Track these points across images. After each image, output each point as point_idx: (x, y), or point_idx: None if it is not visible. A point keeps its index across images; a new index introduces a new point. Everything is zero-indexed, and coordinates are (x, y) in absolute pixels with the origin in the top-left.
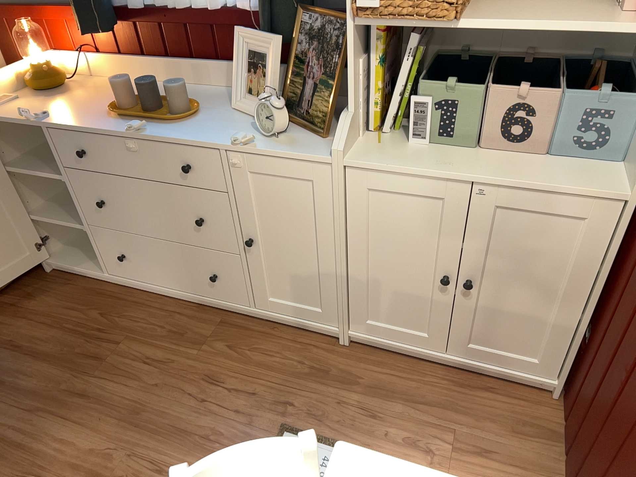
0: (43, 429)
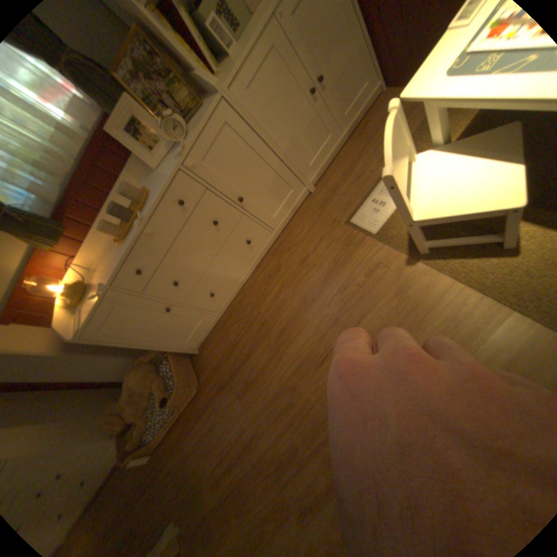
0: (291, 356)
